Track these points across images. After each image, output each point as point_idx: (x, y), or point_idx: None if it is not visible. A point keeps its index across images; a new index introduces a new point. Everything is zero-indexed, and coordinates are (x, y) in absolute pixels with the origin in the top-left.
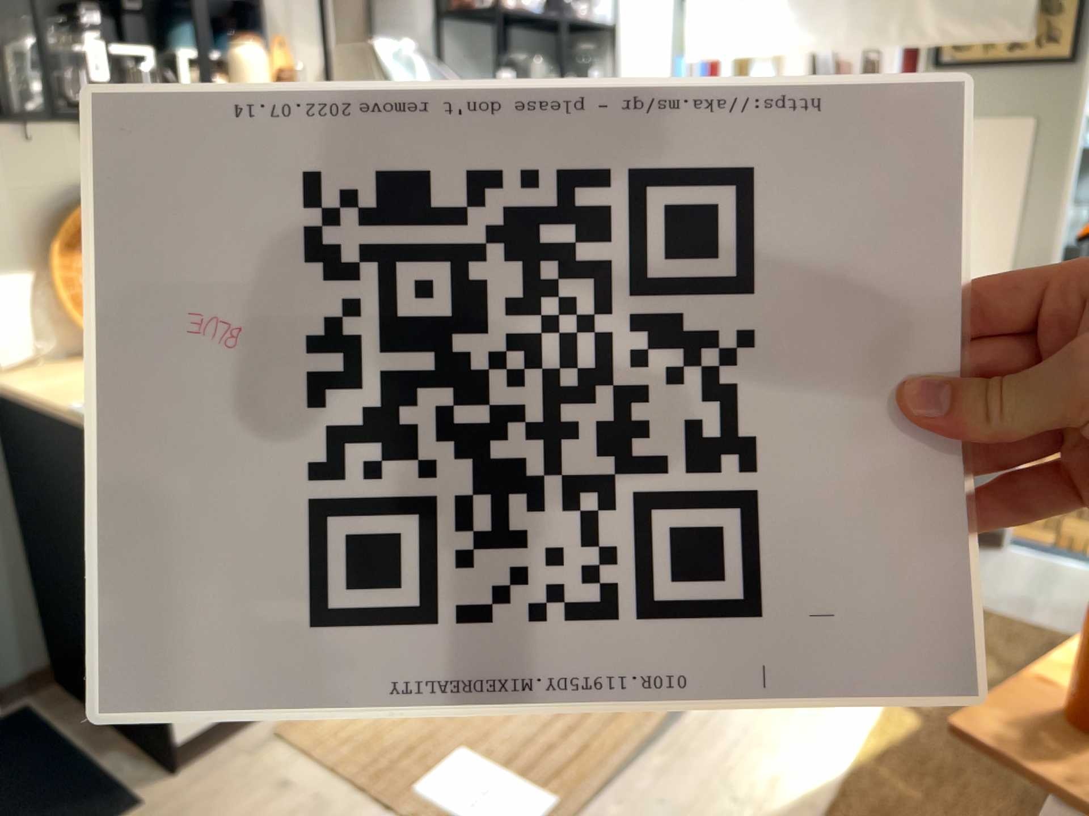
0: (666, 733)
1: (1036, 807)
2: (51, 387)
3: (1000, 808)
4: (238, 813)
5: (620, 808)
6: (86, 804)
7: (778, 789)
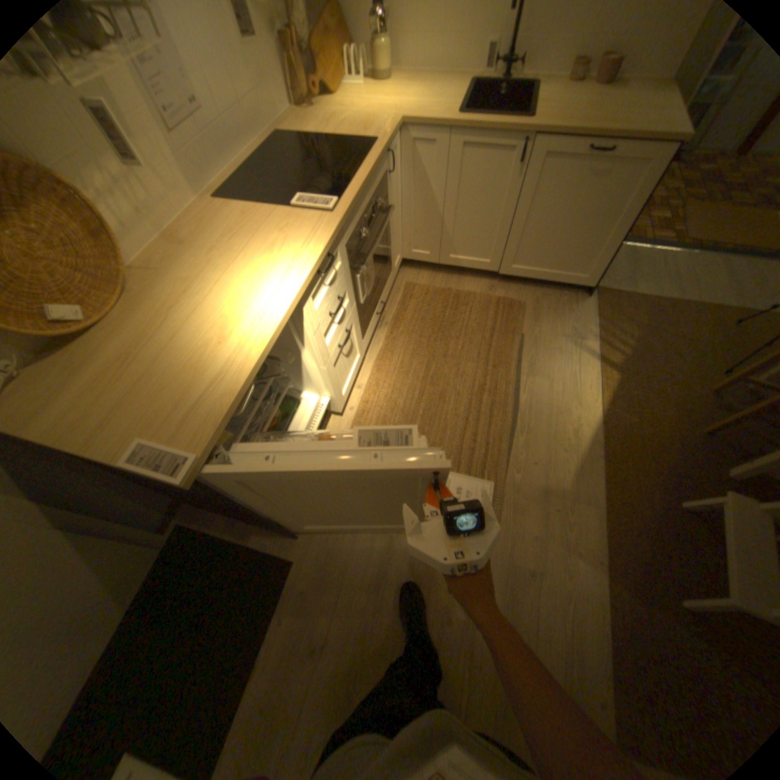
0: (513, 419)
1: (677, 409)
2: (64, 416)
3: (669, 418)
4: (344, 546)
5: (516, 472)
6: (260, 573)
7: (575, 436)
